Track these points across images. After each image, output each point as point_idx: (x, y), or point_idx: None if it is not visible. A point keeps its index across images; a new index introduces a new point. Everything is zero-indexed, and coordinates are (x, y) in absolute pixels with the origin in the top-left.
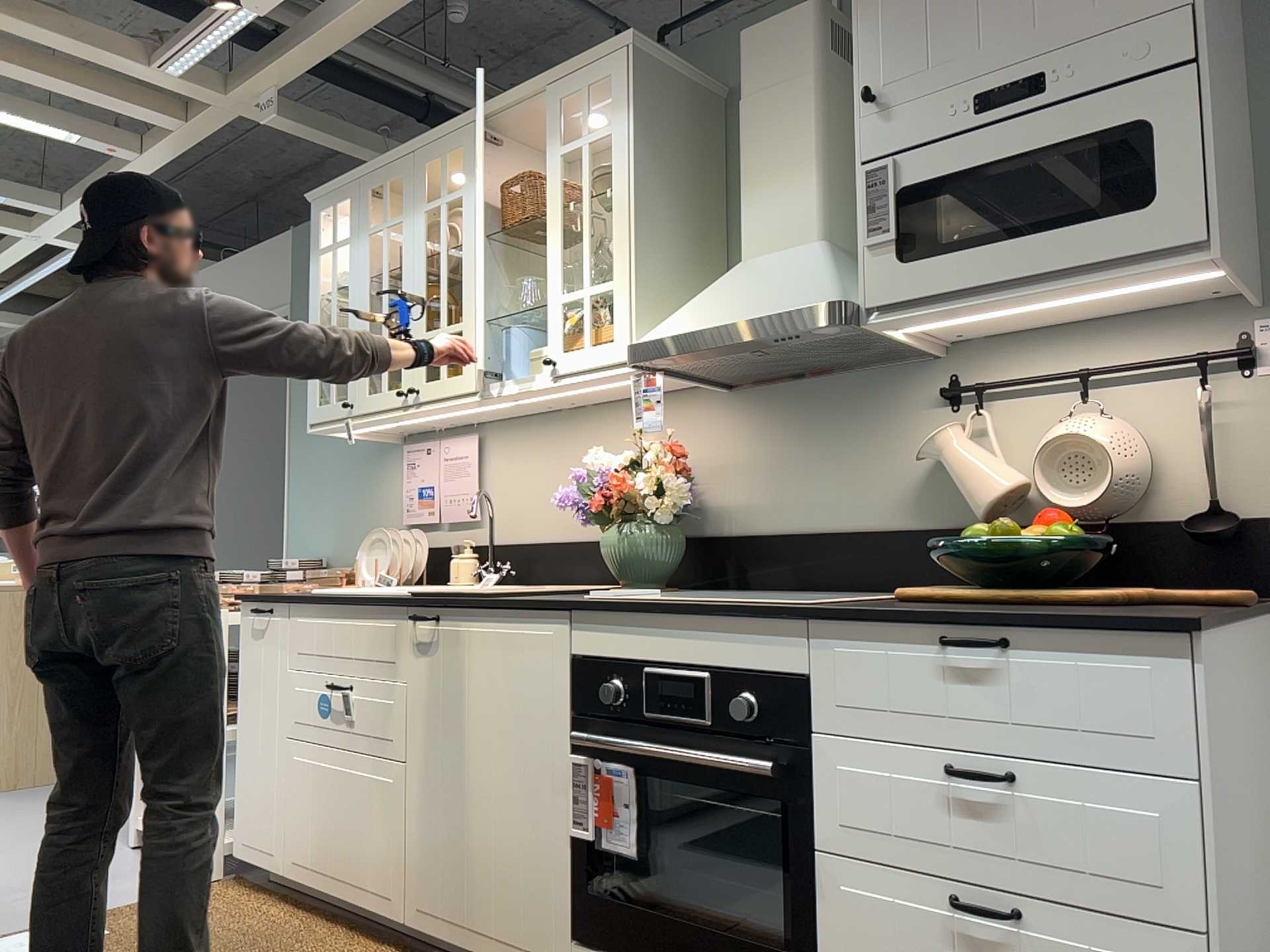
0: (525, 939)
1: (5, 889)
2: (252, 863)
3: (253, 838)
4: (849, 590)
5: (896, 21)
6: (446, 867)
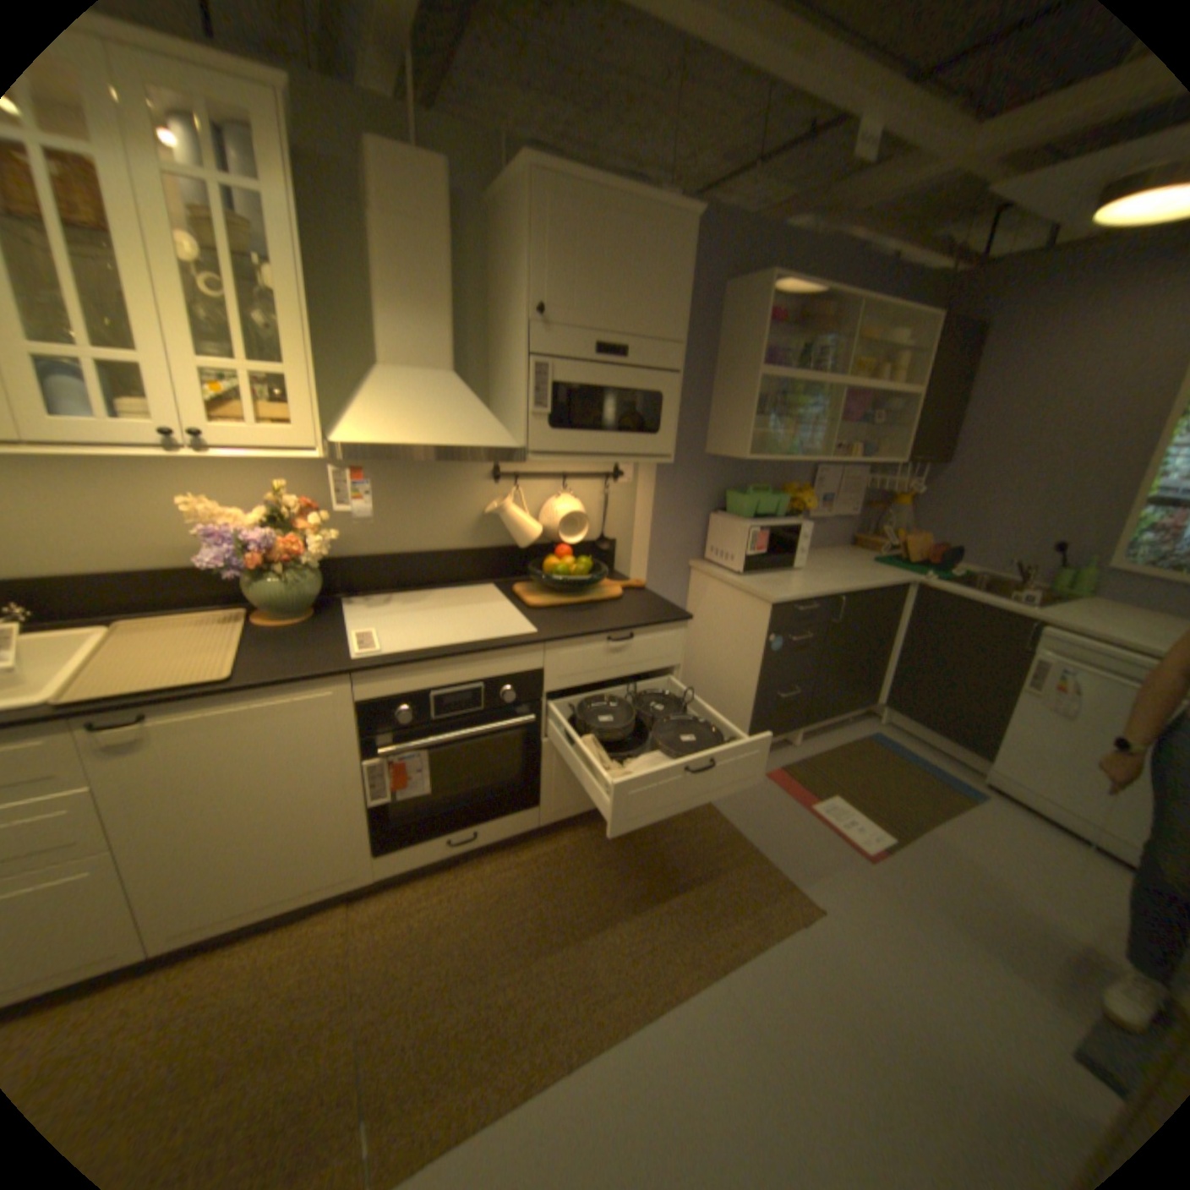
0: (325, 881)
1: None
2: None
3: None
4: (435, 586)
5: (560, 263)
6: (212, 889)
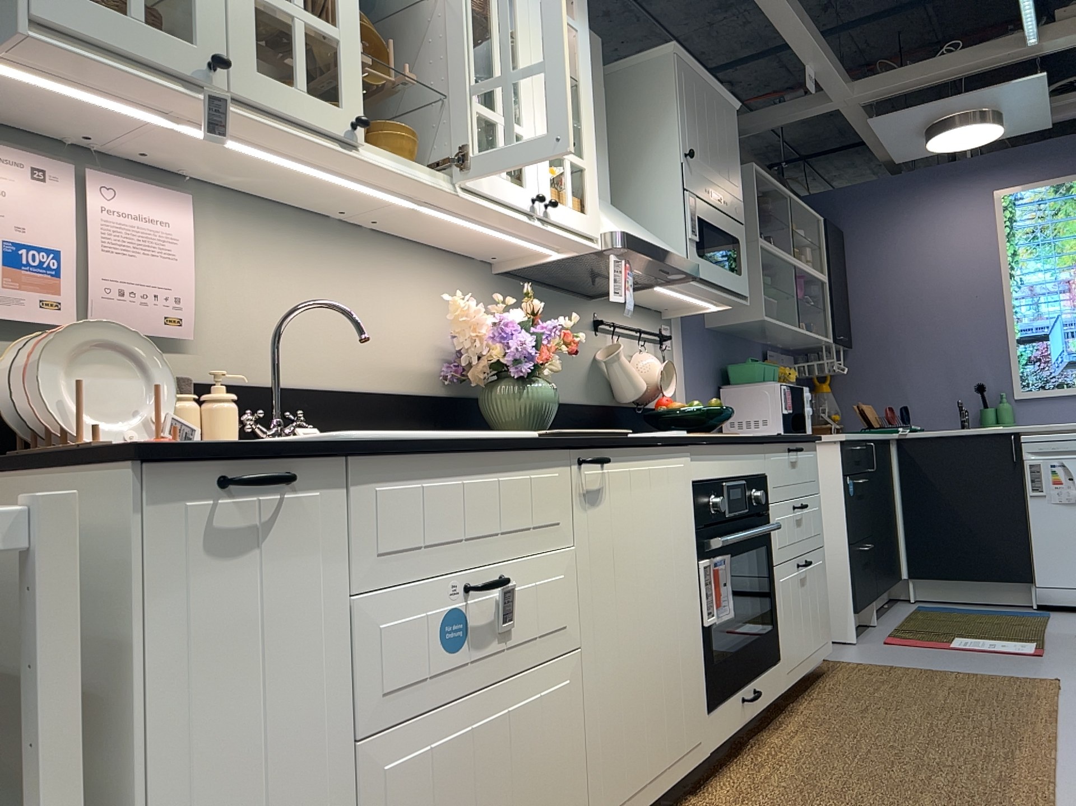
0: (687, 741)
1: None
2: None
3: None
4: None
5: (692, 123)
6: (630, 735)
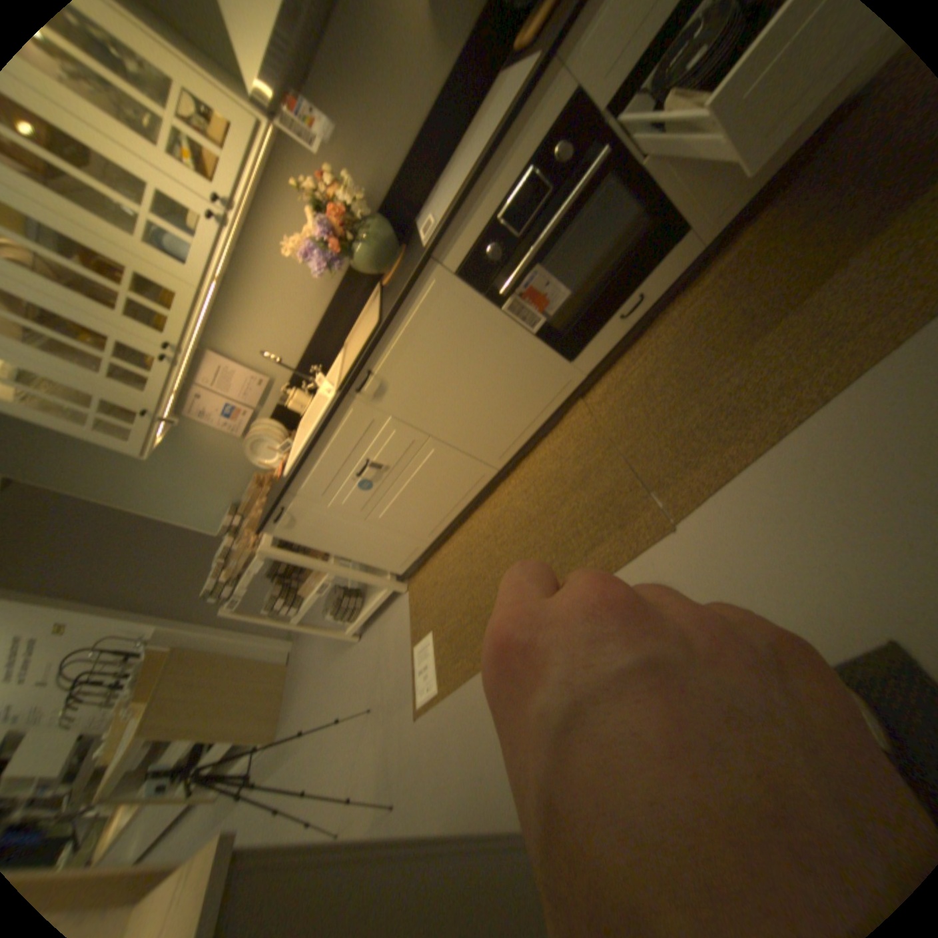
0: (553, 390)
1: (370, 698)
2: (414, 560)
3: (404, 556)
4: (462, 135)
5: None
6: (495, 427)
